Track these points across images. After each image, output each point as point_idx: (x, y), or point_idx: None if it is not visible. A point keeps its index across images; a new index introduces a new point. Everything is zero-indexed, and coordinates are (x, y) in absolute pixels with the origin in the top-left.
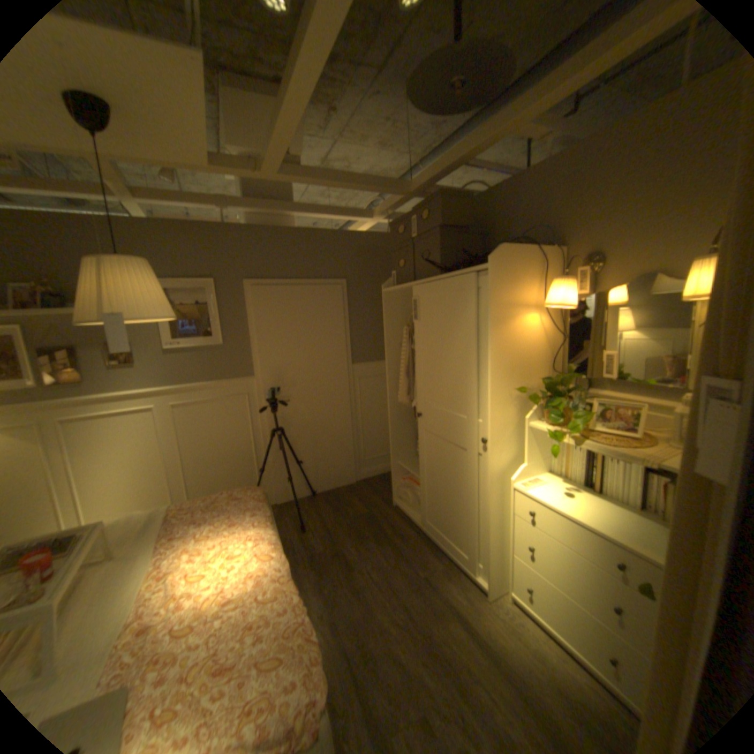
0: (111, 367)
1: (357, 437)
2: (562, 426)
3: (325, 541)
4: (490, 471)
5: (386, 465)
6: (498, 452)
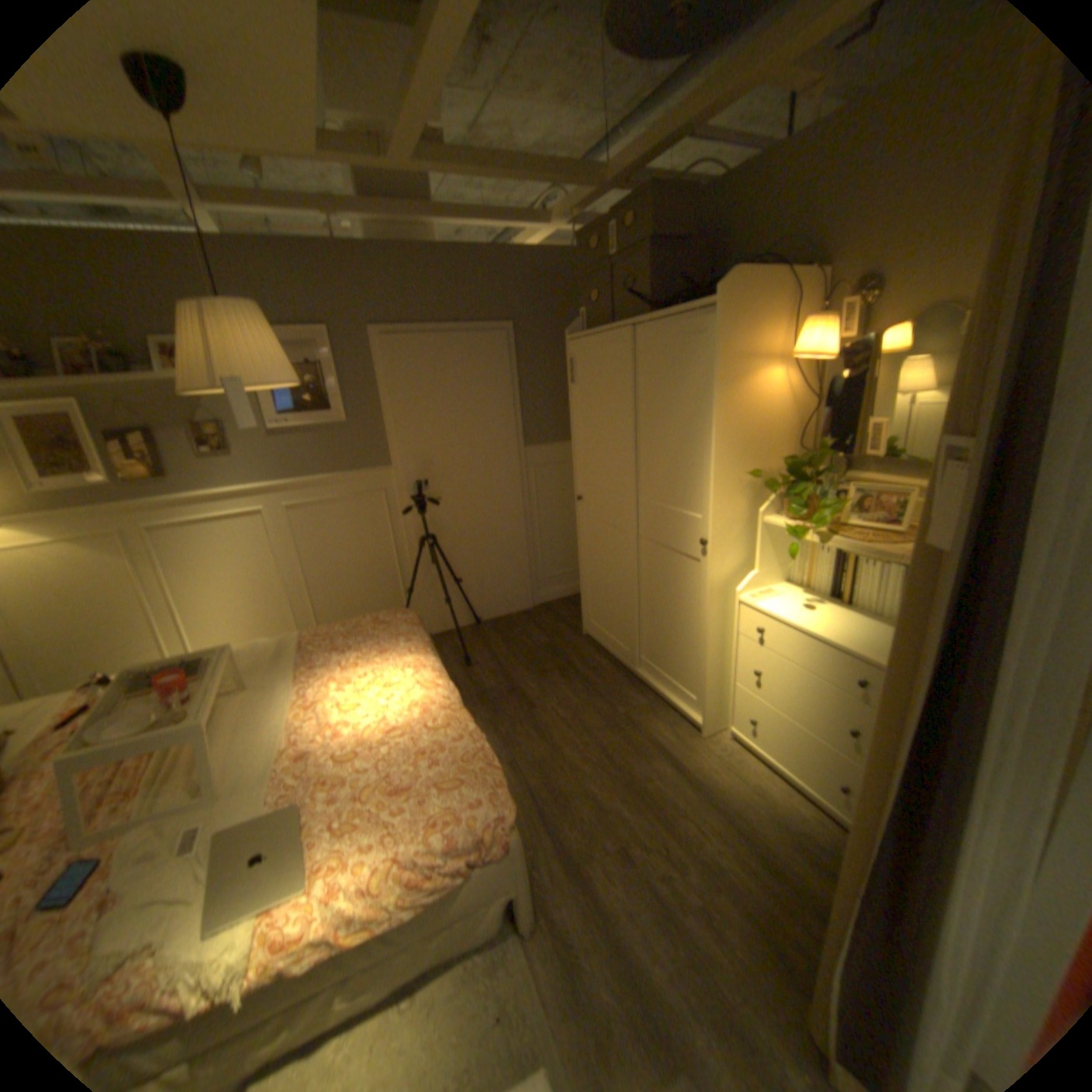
0: (201, 457)
1: (534, 548)
2: (807, 520)
3: (498, 677)
4: (710, 581)
5: (574, 586)
6: (722, 556)
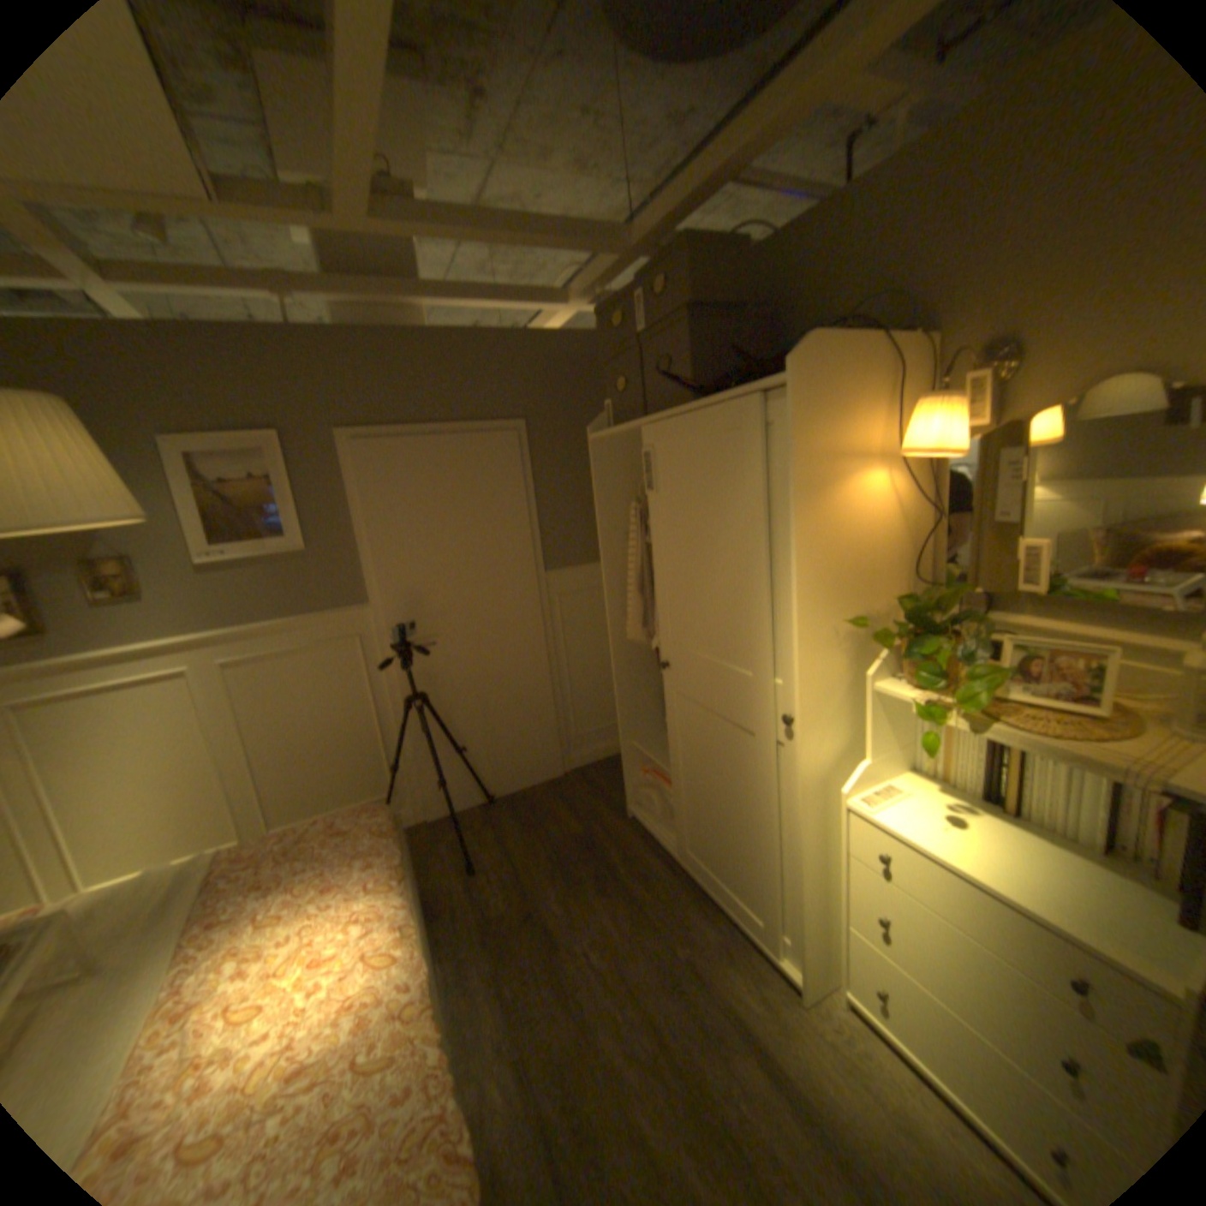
0: (99, 605)
1: (562, 698)
2: (940, 690)
3: (509, 893)
4: (801, 778)
5: (616, 742)
6: (816, 741)
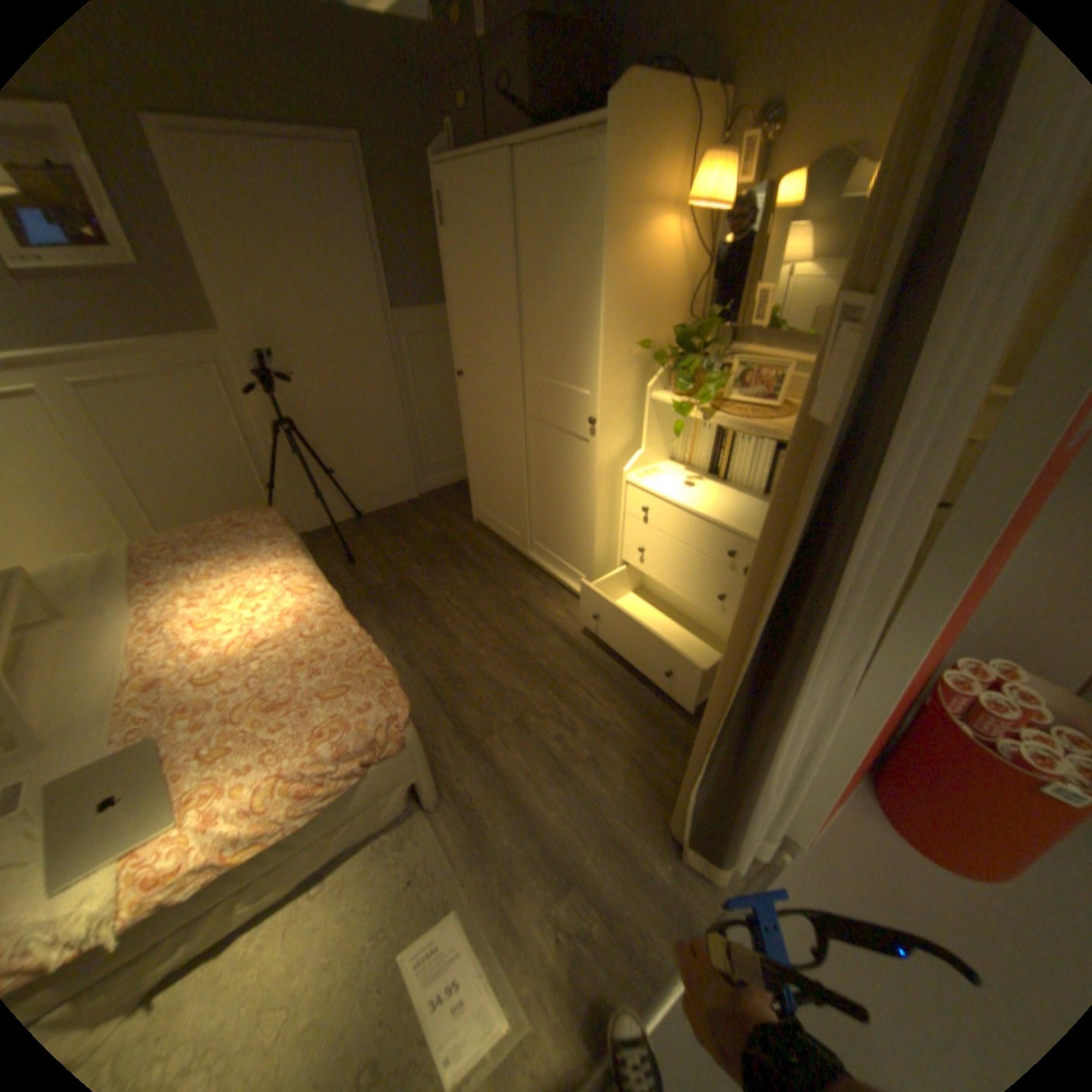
0: None
1: (415, 431)
2: (692, 396)
3: (386, 572)
4: (598, 461)
5: (462, 471)
6: (610, 436)
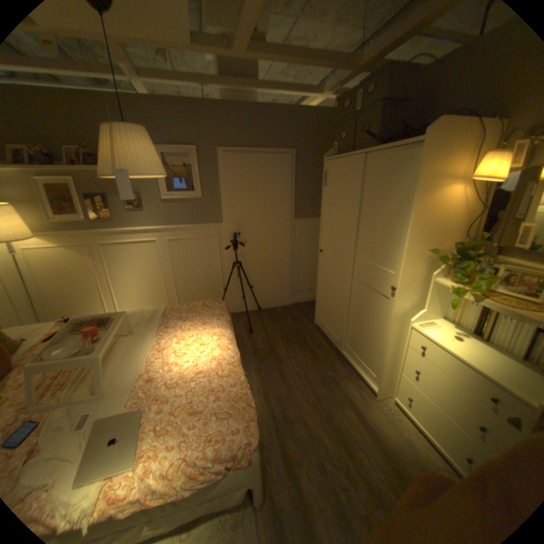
0: (129, 210)
1: (294, 273)
2: (466, 284)
3: (265, 341)
4: (395, 311)
5: (313, 295)
6: (404, 298)
